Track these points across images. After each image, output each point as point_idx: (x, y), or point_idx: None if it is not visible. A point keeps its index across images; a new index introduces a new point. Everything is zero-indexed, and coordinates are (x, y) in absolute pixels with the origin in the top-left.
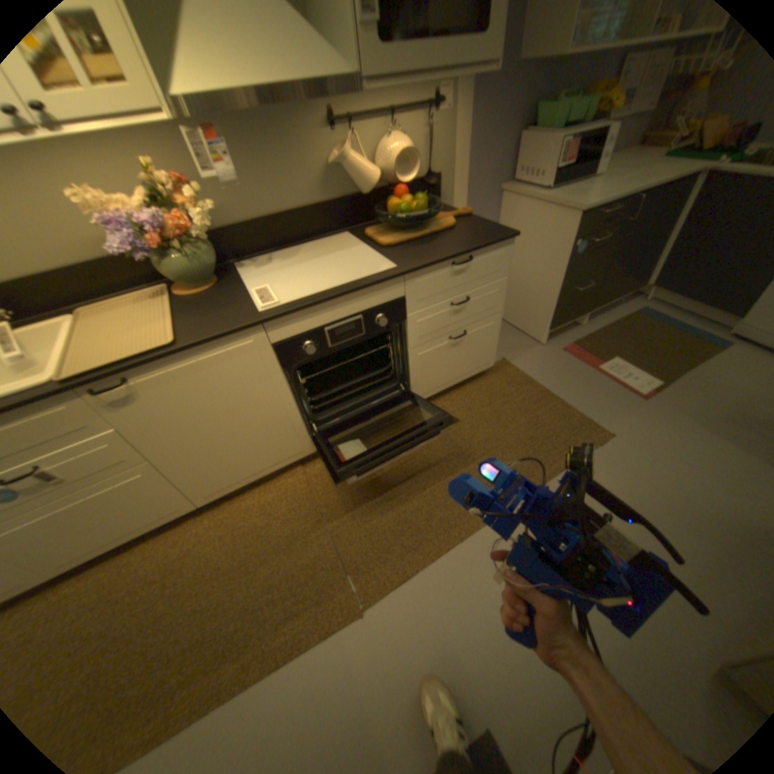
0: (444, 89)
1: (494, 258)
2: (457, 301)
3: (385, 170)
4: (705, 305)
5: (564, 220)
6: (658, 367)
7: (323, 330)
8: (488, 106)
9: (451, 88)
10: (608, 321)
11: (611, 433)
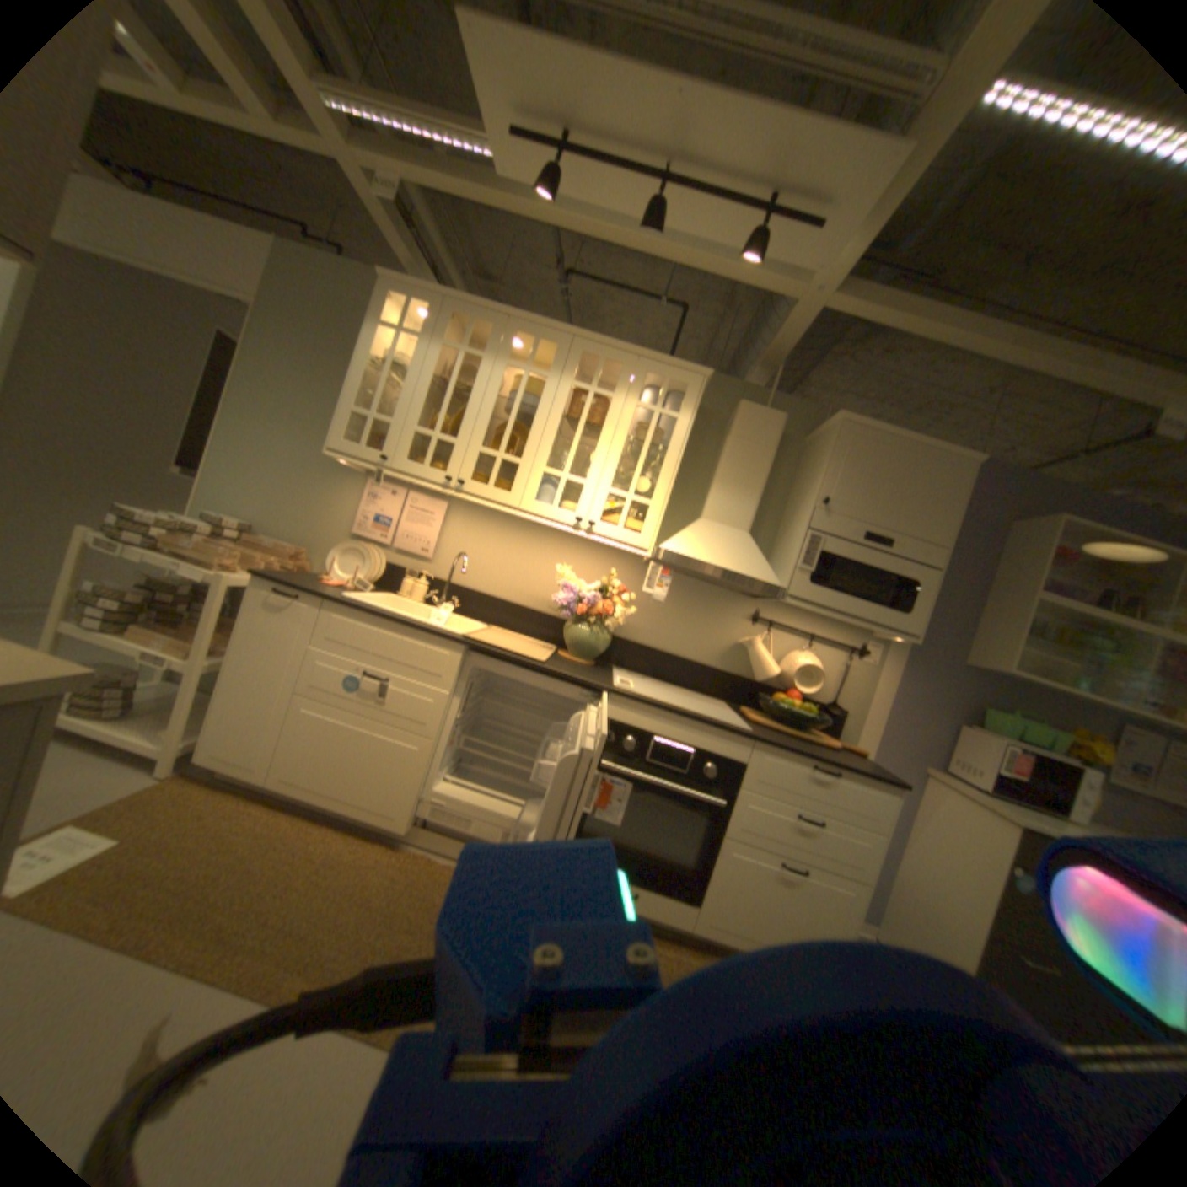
0: (872, 648)
1: (872, 800)
2: (807, 819)
3: (787, 676)
4: None
5: (1000, 835)
6: None
7: (650, 739)
8: (920, 684)
9: (879, 650)
10: None
11: None
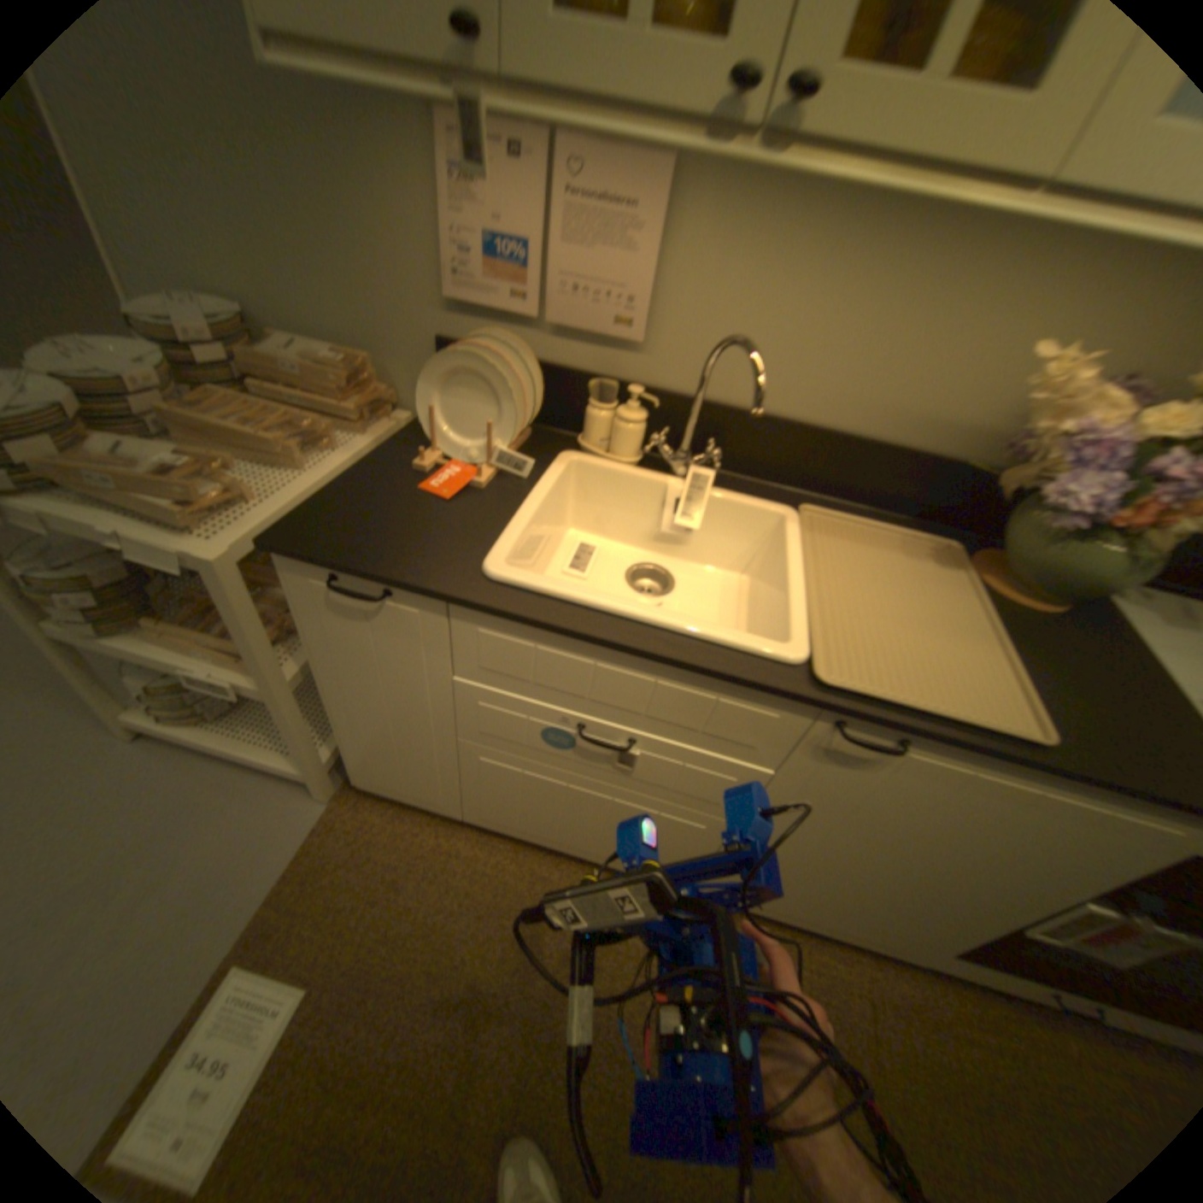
0: None
1: None
2: None
3: None
4: None
5: None
6: None
7: None
8: None
9: None
10: None
11: None
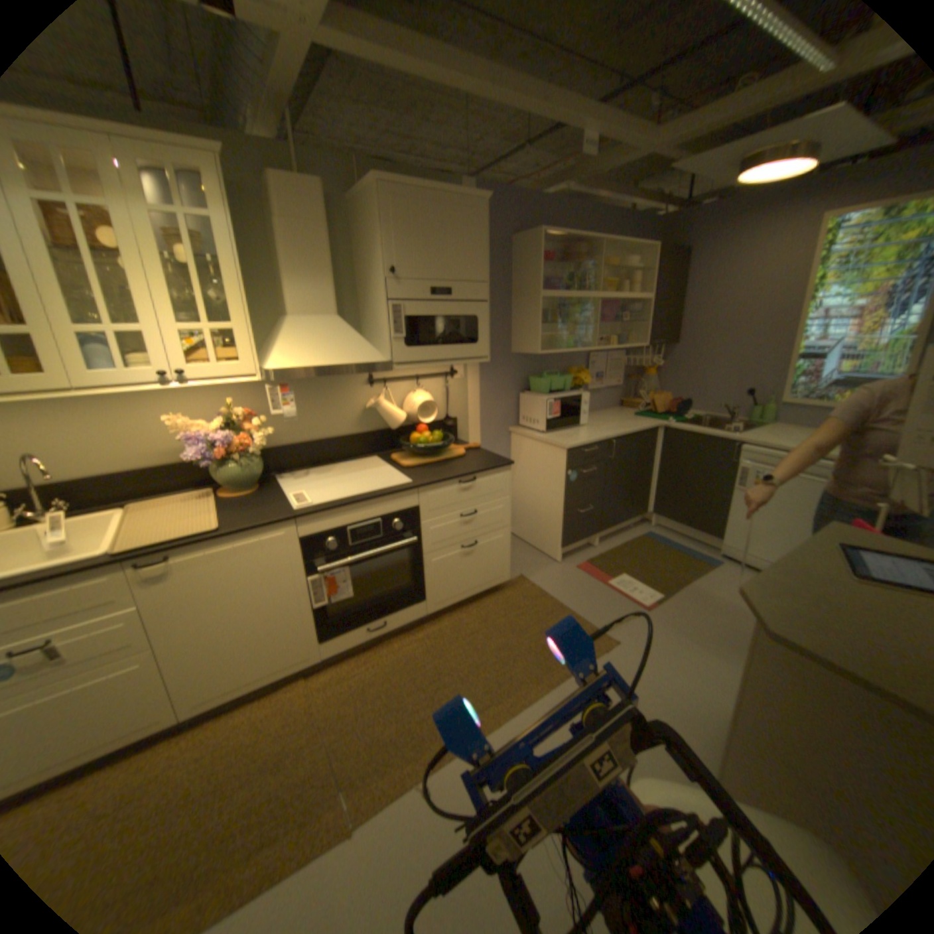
0: (457, 367)
1: (496, 481)
2: (466, 514)
3: (411, 415)
4: (697, 531)
5: (556, 457)
6: (660, 584)
7: (346, 531)
8: (491, 378)
9: (462, 367)
10: (619, 544)
11: (617, 642)
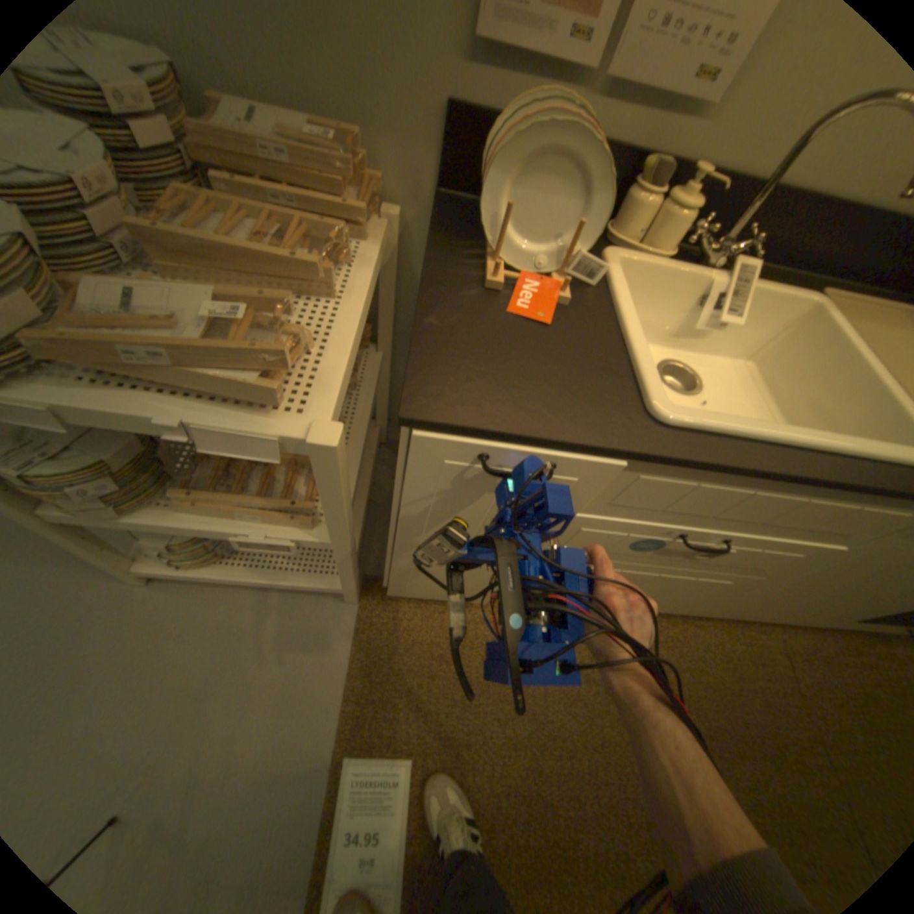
0: None
1: None
2: None
3: None
4: None
5: None
6: None
7: None
8: None
9: None
10: None
11: None
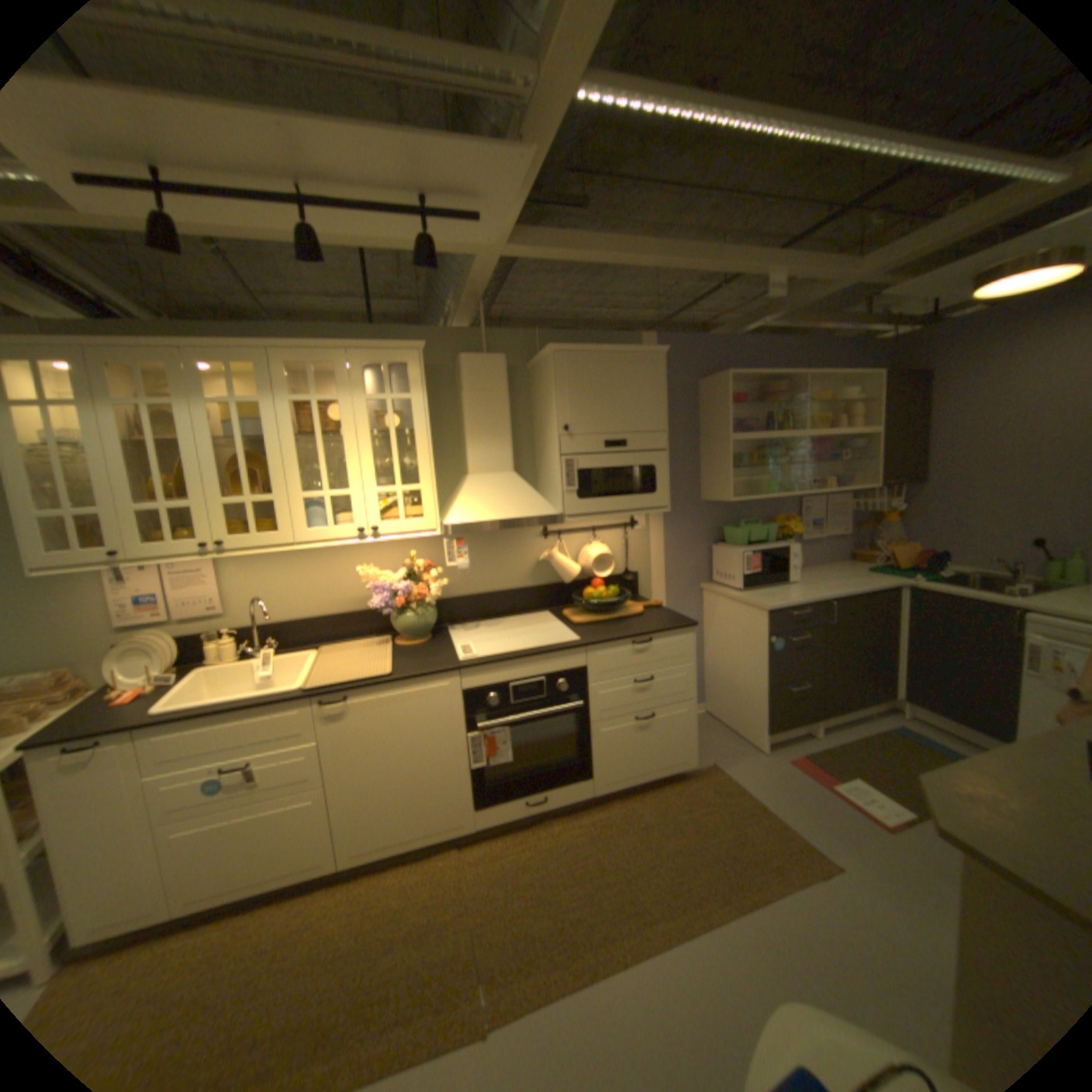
0: (638, 517)
1: (677, 644)
2: (641, 680)
3: (586, 568)
4: (975, 732)
5: (756, 619)
6: (914, 800)
7: (508, 687)
8: (677, 529)
9: (643, 517)
10: (854, 740)
11: (841, 870)
